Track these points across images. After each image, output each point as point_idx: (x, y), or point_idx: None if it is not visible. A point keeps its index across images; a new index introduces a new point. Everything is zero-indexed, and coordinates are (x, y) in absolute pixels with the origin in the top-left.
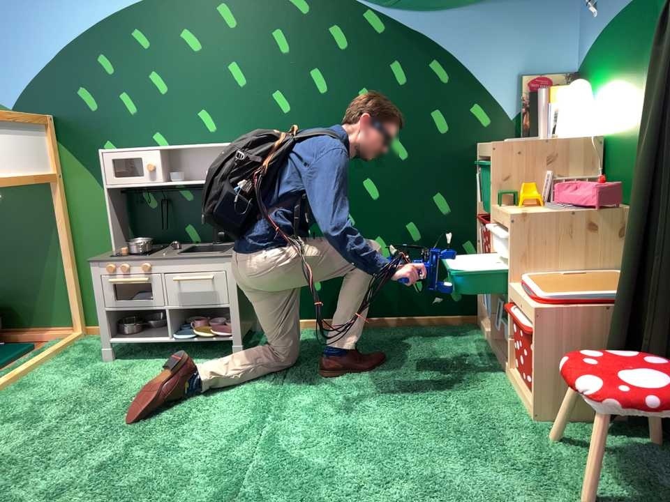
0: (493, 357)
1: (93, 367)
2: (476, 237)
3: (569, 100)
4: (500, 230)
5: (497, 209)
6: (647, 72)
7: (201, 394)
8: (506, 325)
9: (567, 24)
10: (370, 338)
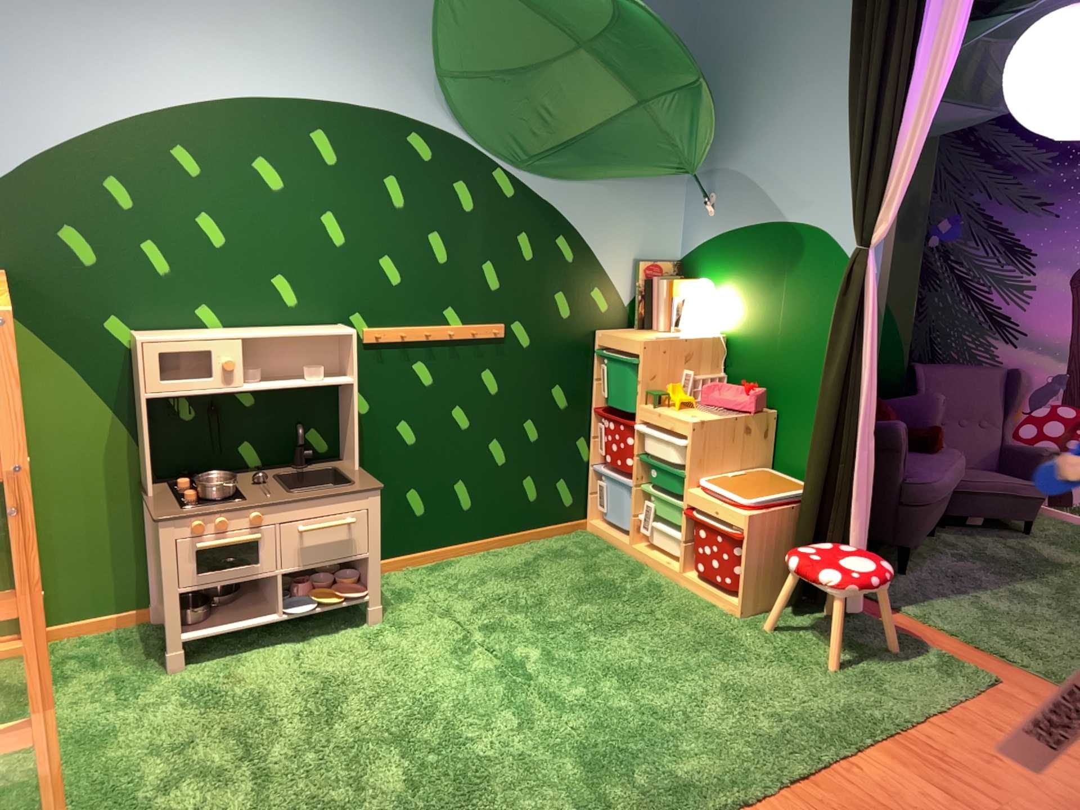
0: (640, 561)
1: (172, 677)
2: (588, 432)
3: (693, 300)
4: (653, 432)
5: (653, 411)
6: (780, 296)
7: (397, 670)
8: (660, 527)
9: (672, 214)
10: (497, 562)
